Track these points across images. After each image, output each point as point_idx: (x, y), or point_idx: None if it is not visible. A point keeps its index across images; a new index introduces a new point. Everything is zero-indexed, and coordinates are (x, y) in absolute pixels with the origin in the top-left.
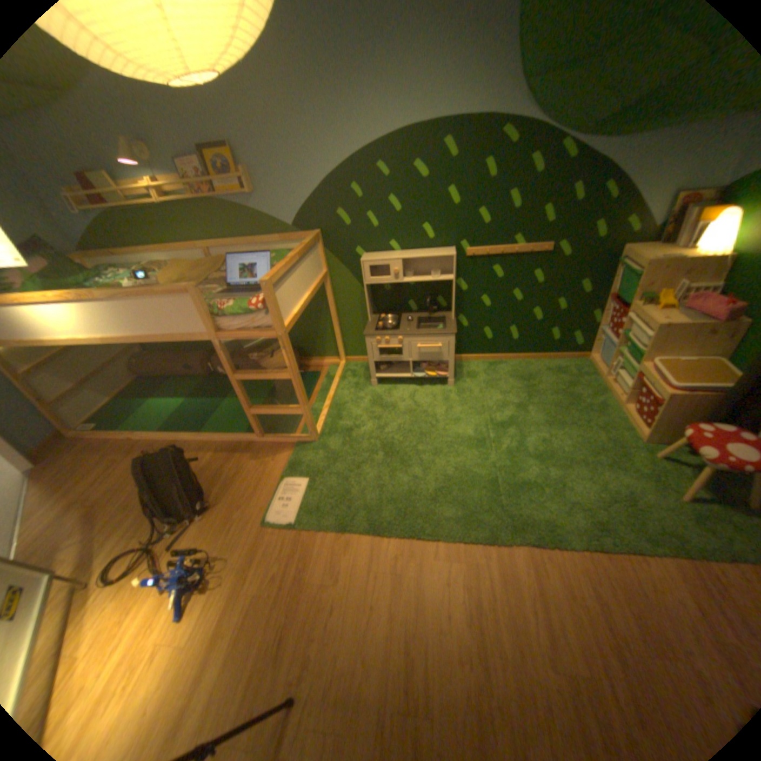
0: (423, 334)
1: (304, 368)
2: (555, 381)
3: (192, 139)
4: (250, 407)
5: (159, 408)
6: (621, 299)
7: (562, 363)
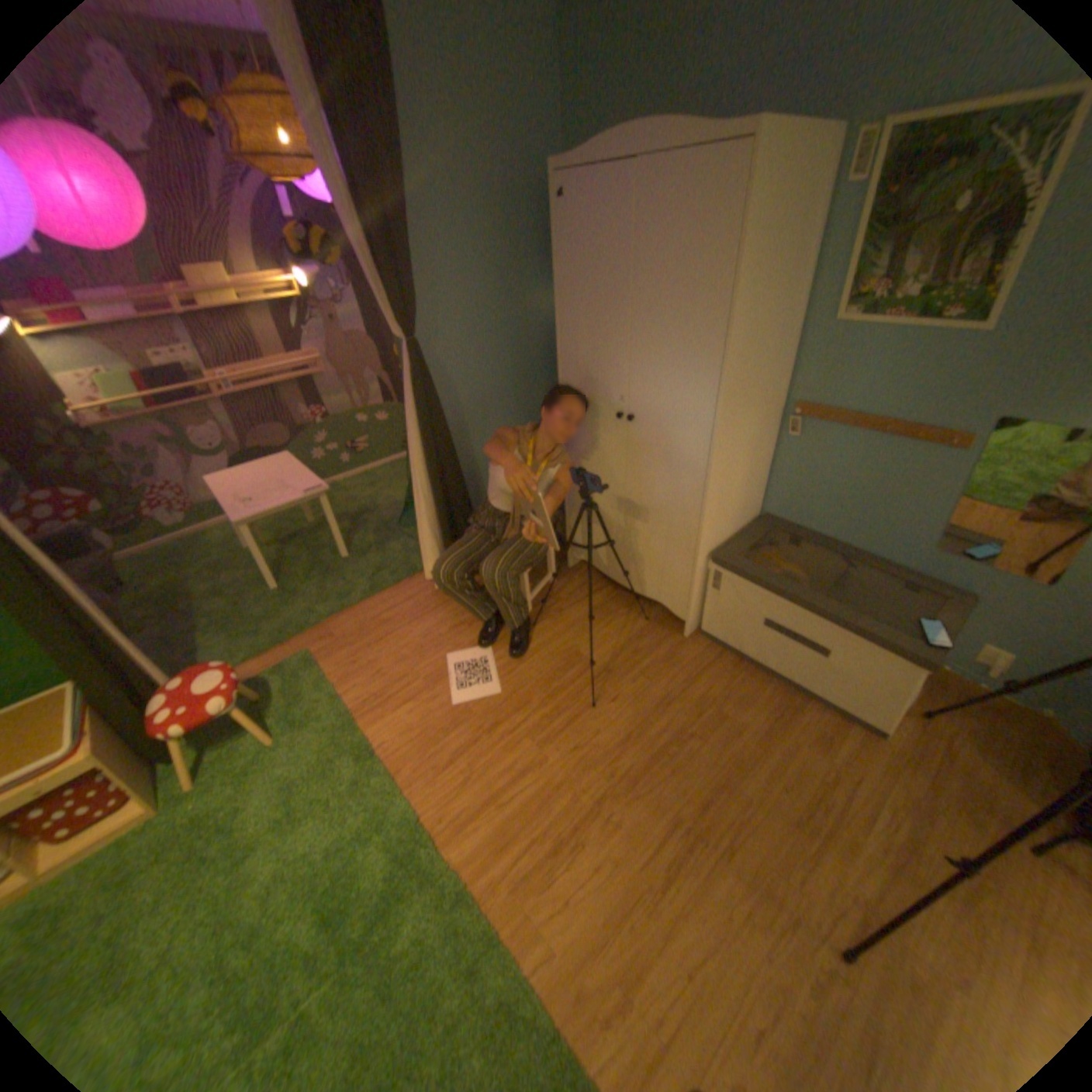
0: None
1: None
2: None
3: None
4: None
5: None
6: None
7: None
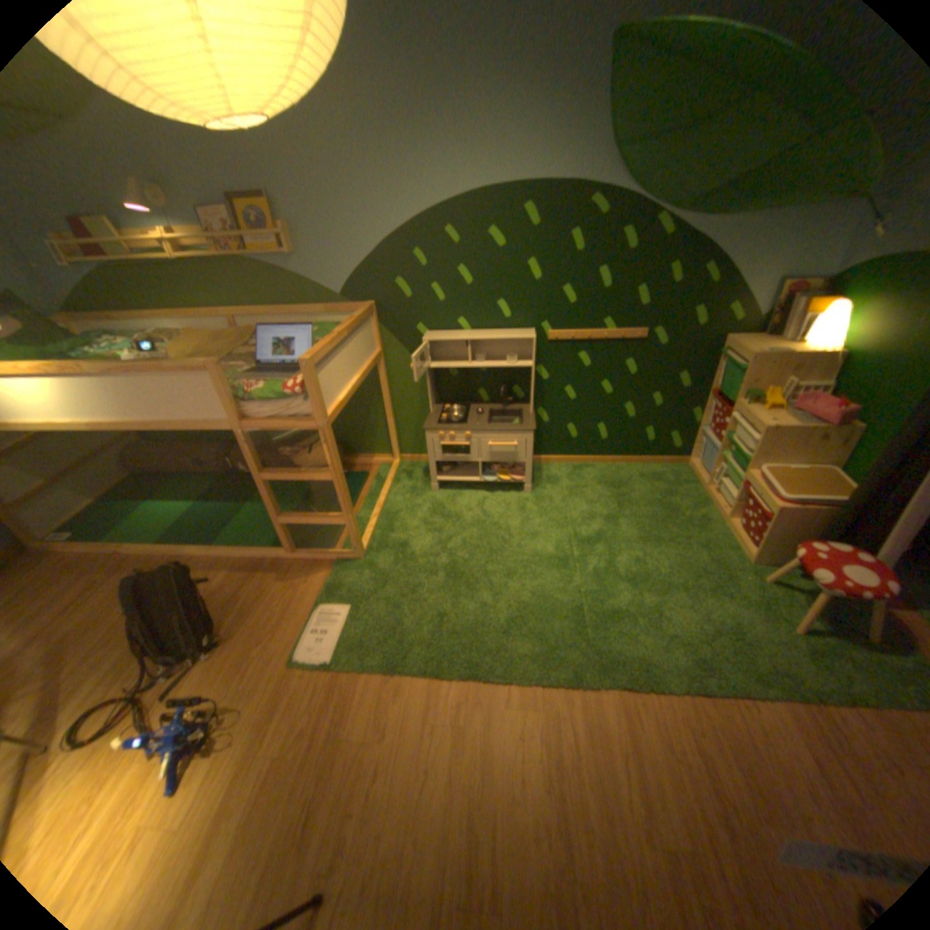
0: (496, 430)
1: (349, 467)
2: (650, 489)
3: (221, 186)
4: (279, 515)
5: (159, 514)
6: (724, 396)
7: (657, 468)
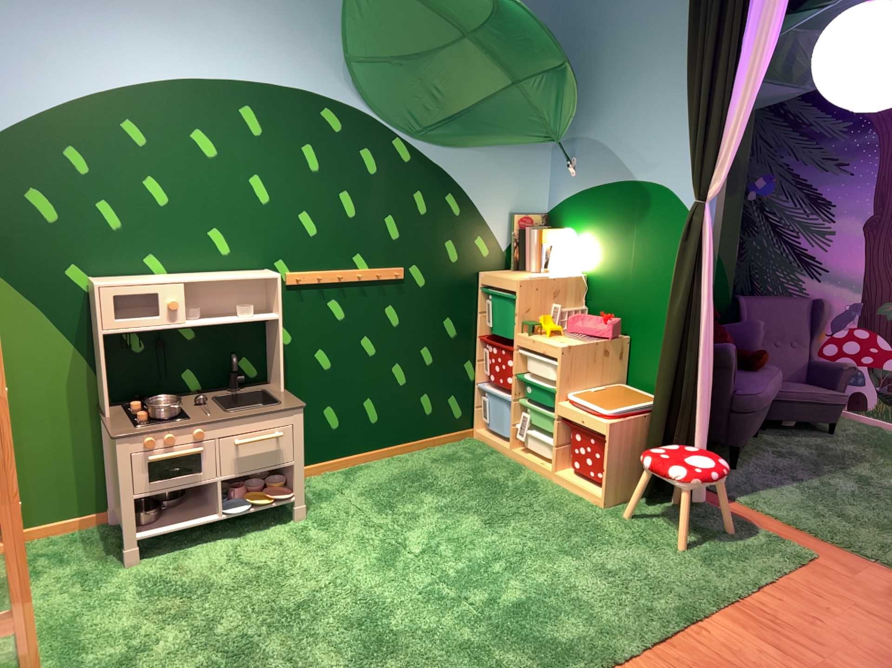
0: (247, 415)
1: None
2: (454, 471)
3: None
4: None
5: None
6: (492, 341)
7: (445, 449)
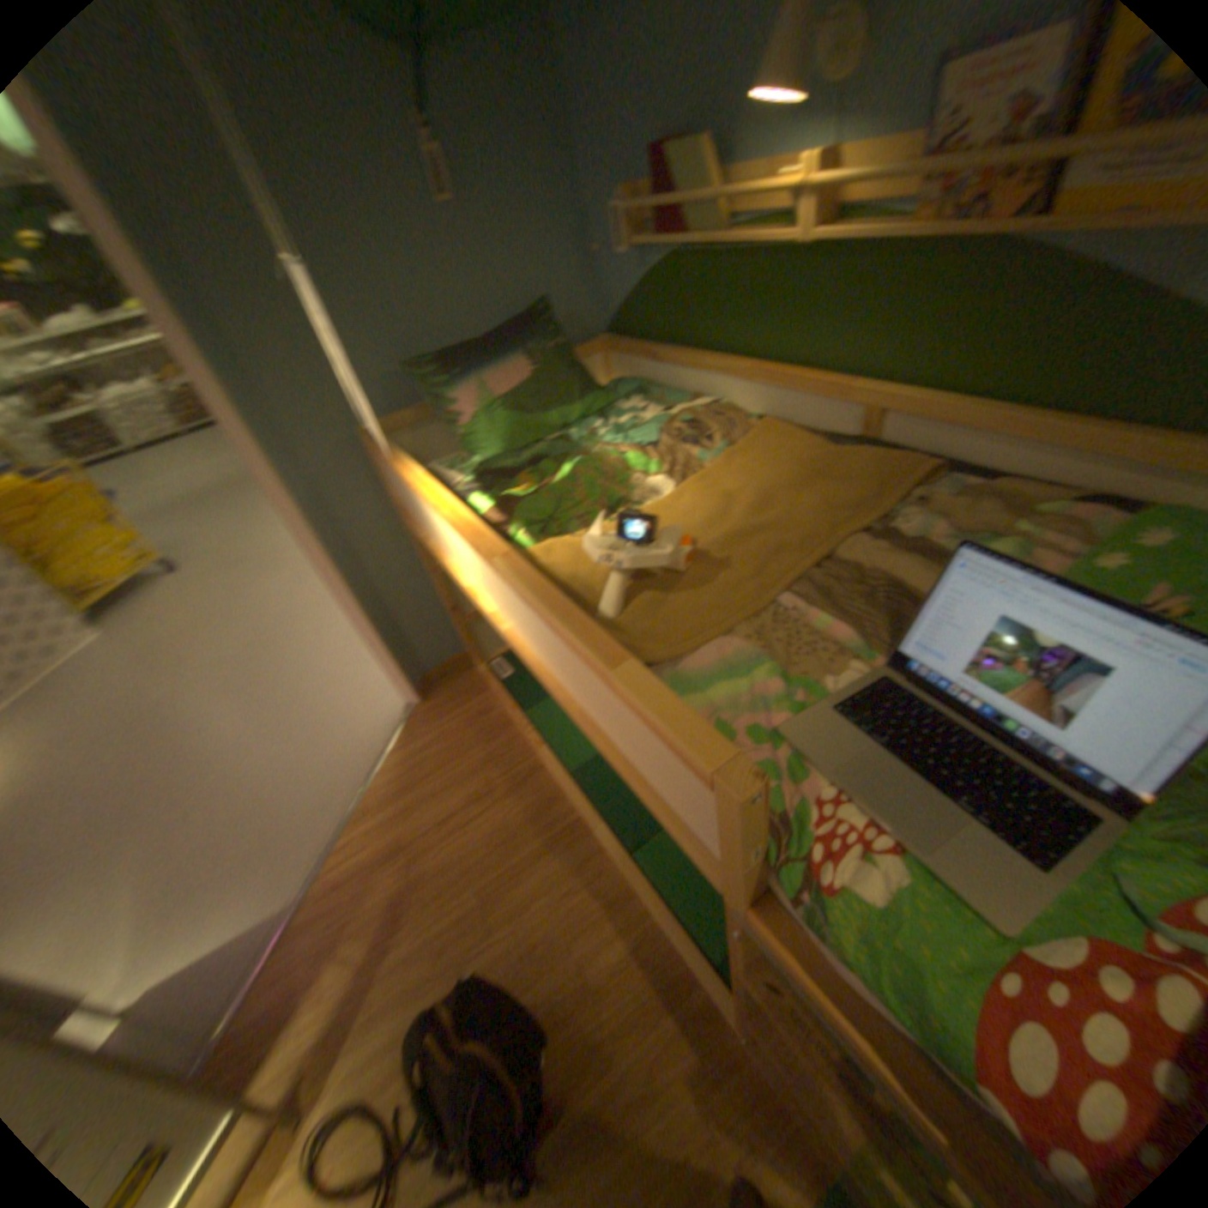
0: None
1: None
2: None
3: None
4: None
5: None
6: None
7: None
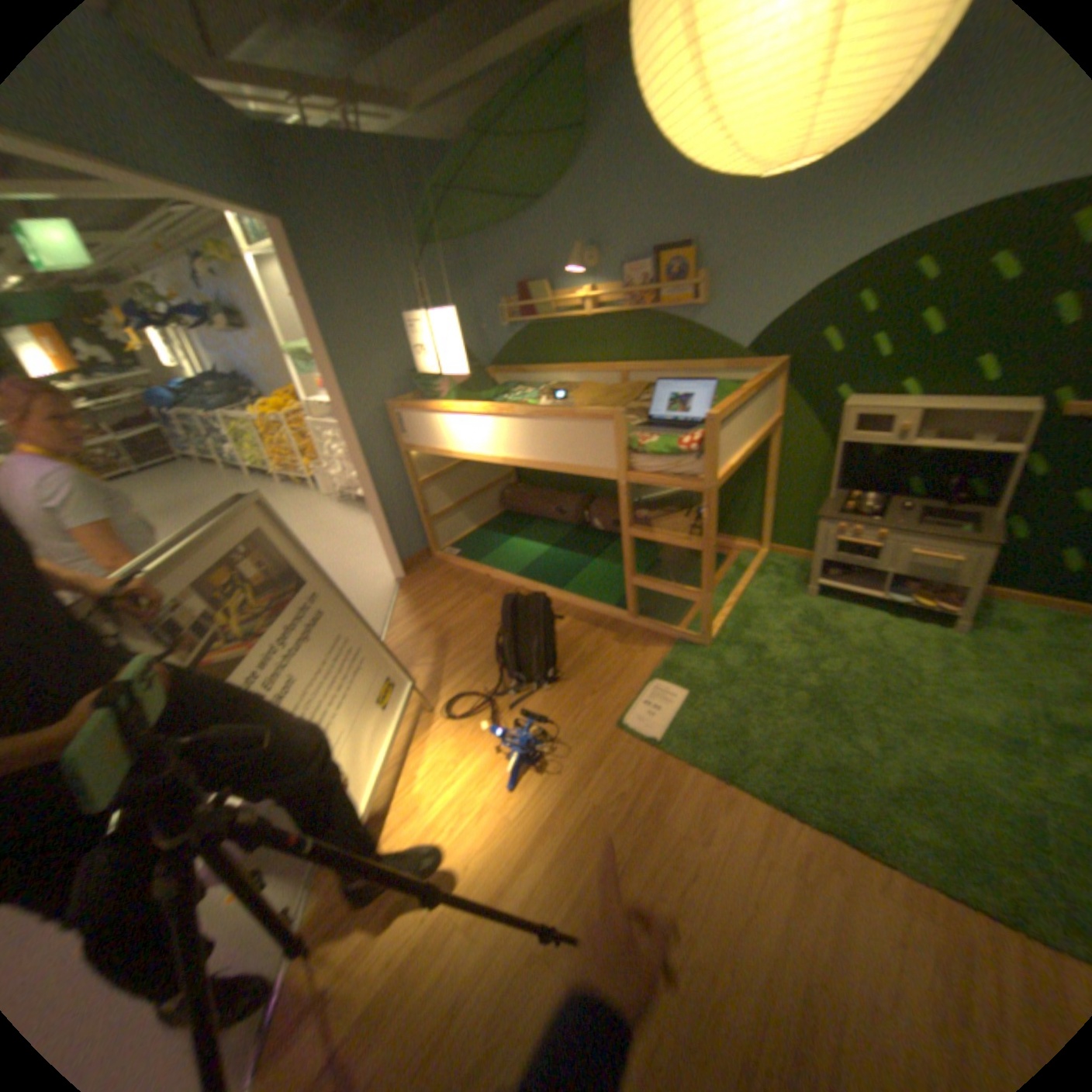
0: (932, 534)
1: None
2: None
3: (650, 241)
4: (632, 575)
5: (521, 551)
6: None
7: None
